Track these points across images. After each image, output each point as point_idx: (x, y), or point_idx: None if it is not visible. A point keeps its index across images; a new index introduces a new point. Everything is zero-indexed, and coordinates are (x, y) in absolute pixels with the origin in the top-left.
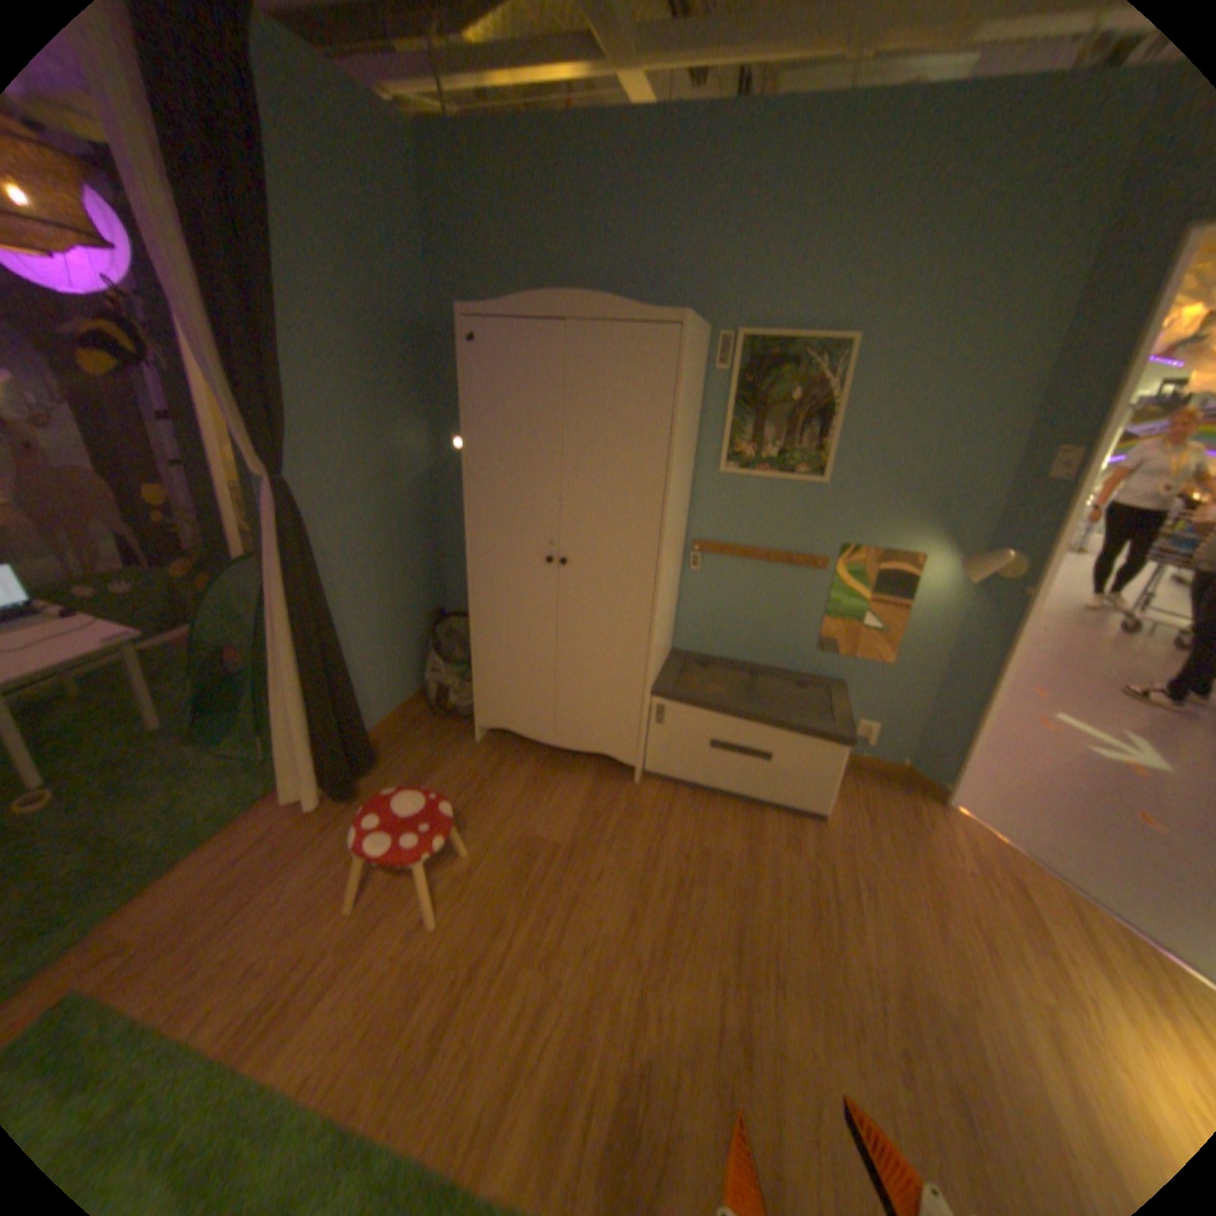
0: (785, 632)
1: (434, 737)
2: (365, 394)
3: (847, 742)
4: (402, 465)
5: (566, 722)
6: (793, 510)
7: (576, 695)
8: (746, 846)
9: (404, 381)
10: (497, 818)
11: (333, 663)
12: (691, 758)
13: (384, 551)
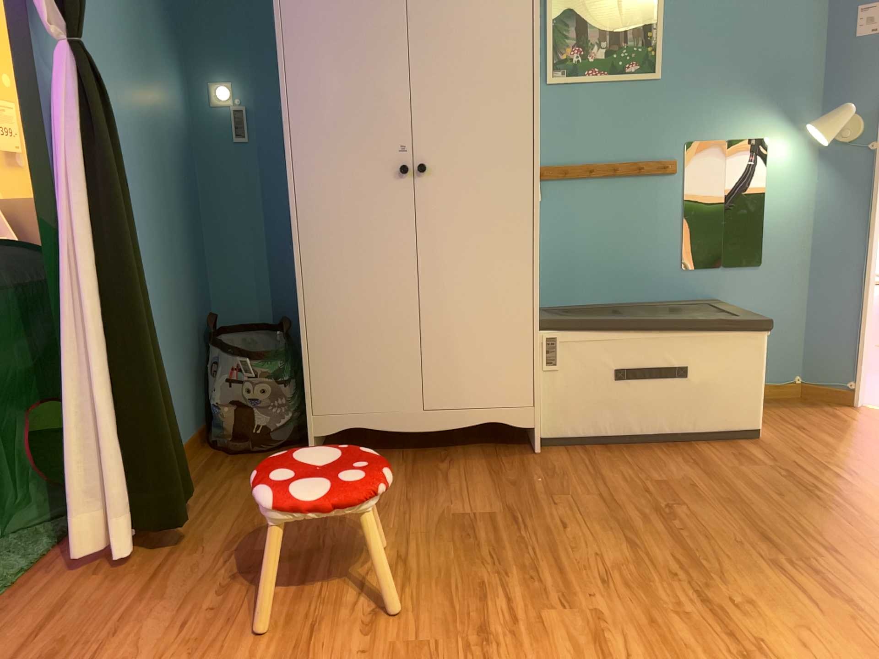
0: (644, 256)
1: (246, 466)
2: (130, 6)
3: (761, 326)
4: (166, 112)
5: (427, 400)
6: (629, 115)
7: (441, 351)
8: (693, 471)
9: (162, 11)
10: (386, 510)
11: (142, 317)
12: (592, 401)
13: (156, 215)
